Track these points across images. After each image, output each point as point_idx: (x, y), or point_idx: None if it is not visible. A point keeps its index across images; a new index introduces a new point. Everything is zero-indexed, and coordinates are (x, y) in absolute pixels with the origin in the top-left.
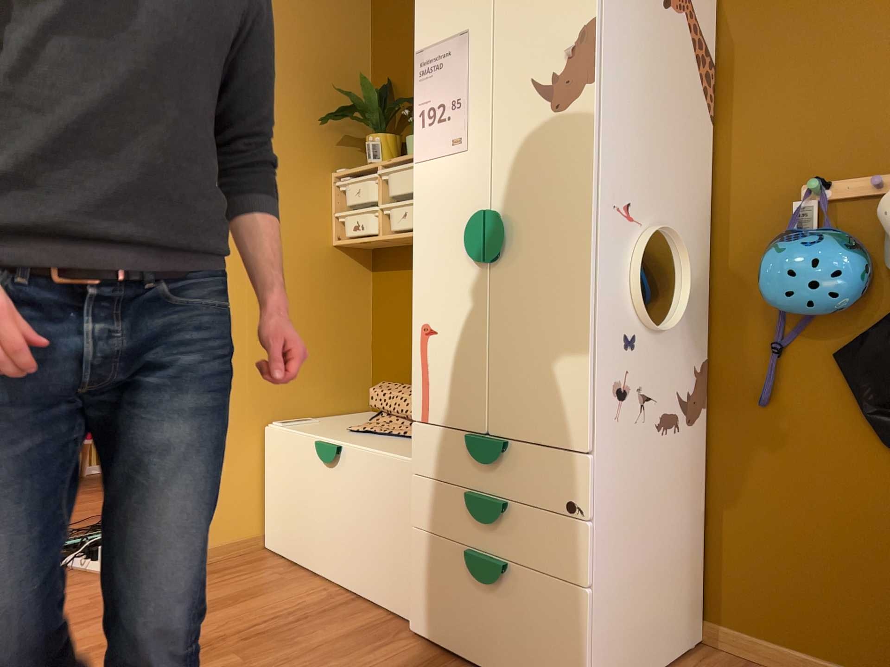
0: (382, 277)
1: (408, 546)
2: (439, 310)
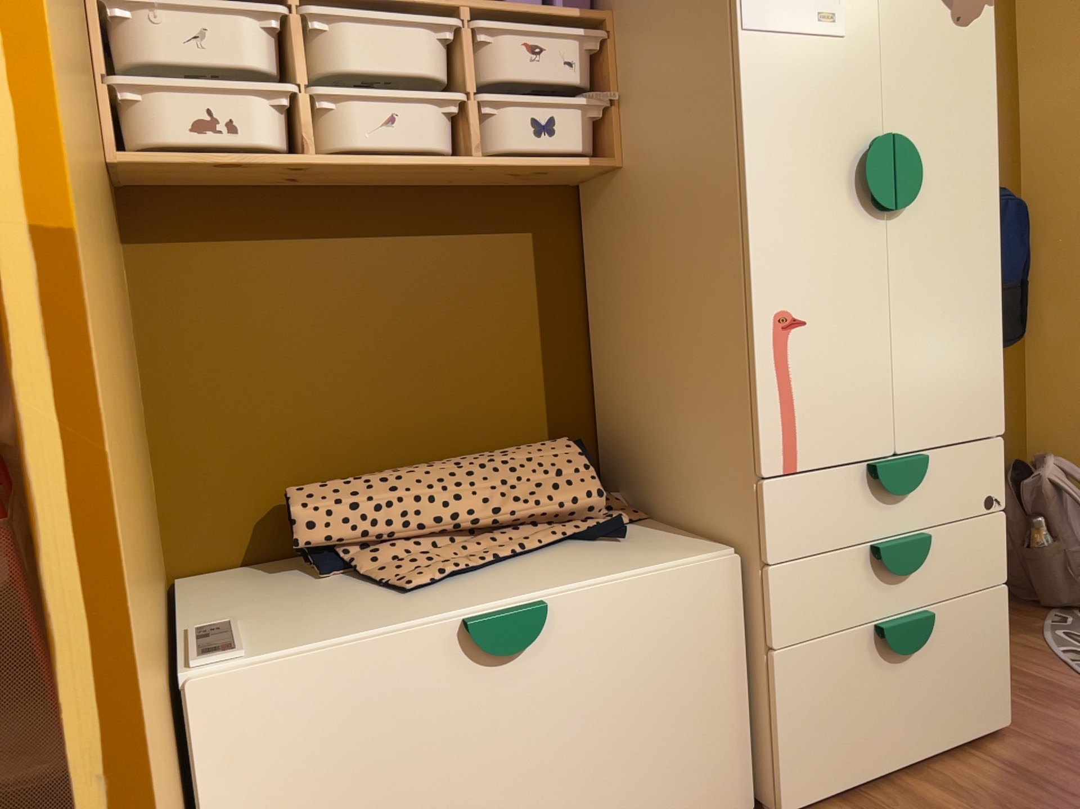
0: (172, 258)
1: (729, 697)
2: (808, 287)
